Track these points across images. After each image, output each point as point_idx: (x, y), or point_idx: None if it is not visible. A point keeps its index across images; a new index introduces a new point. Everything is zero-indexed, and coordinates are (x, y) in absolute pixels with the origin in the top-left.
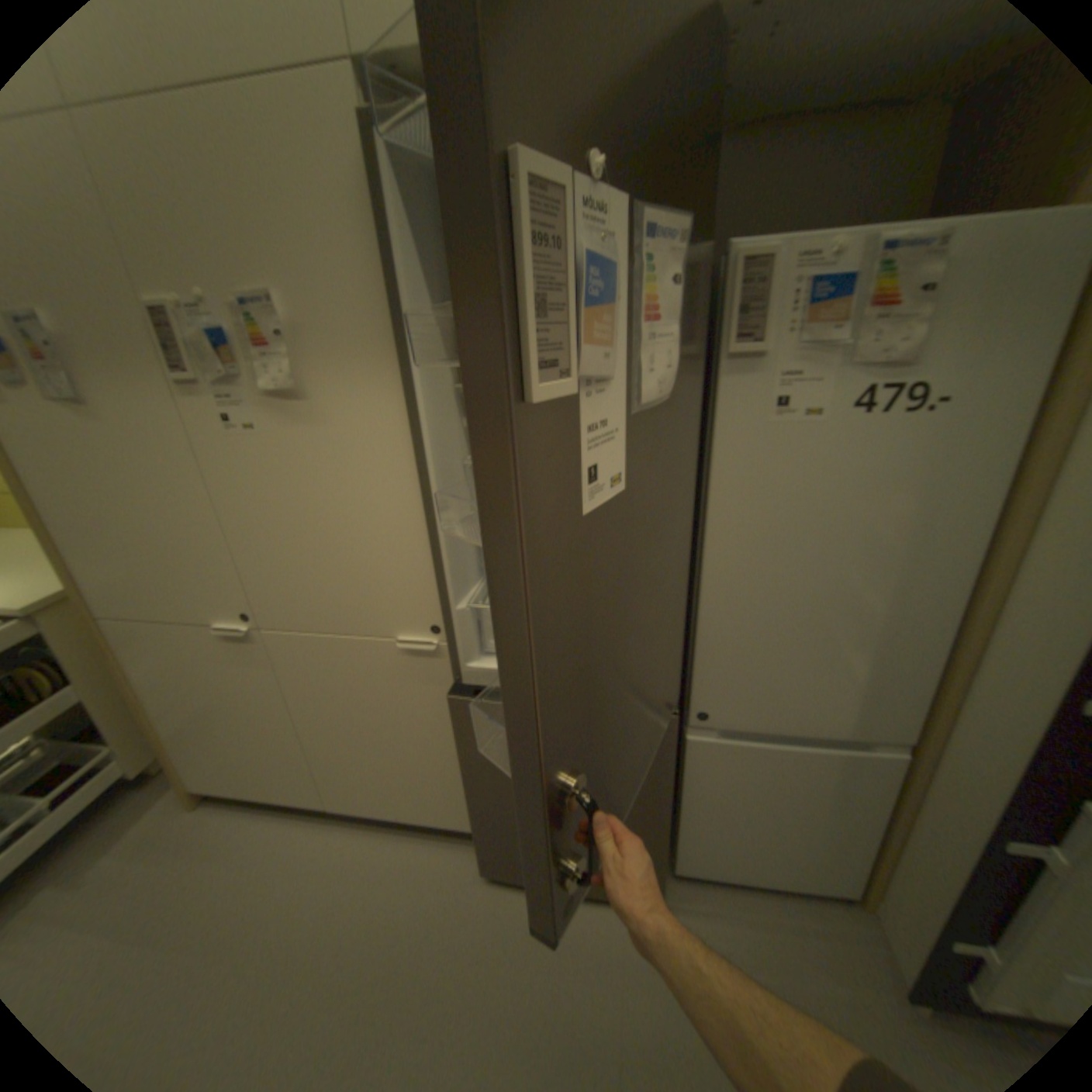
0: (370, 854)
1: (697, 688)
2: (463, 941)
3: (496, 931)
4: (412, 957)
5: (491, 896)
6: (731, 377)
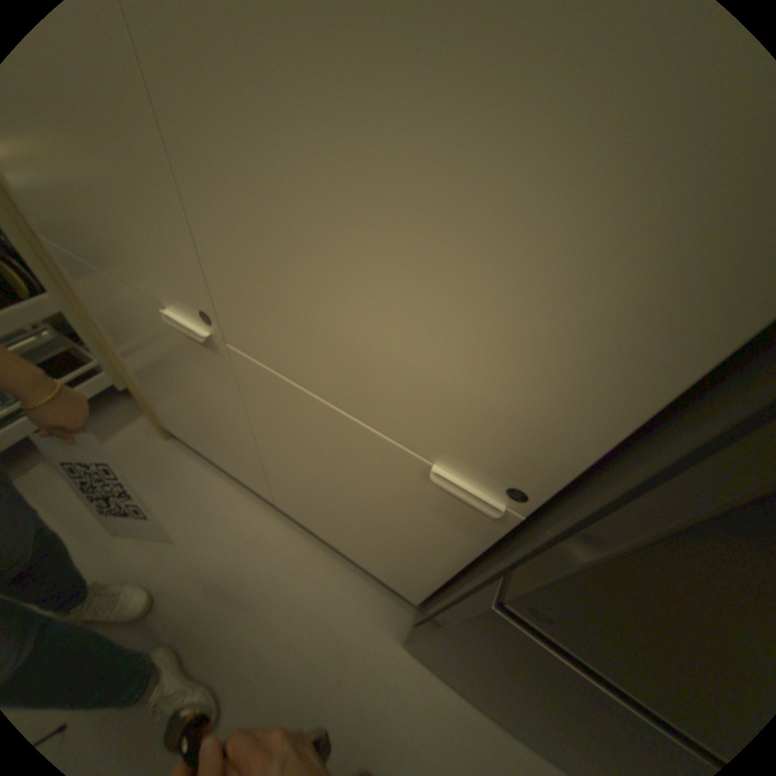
0: (305, 560)
1: None
2: (374, 706)
3: (407, 712)
4: (323, 699)
5: (410, 667)
6: None
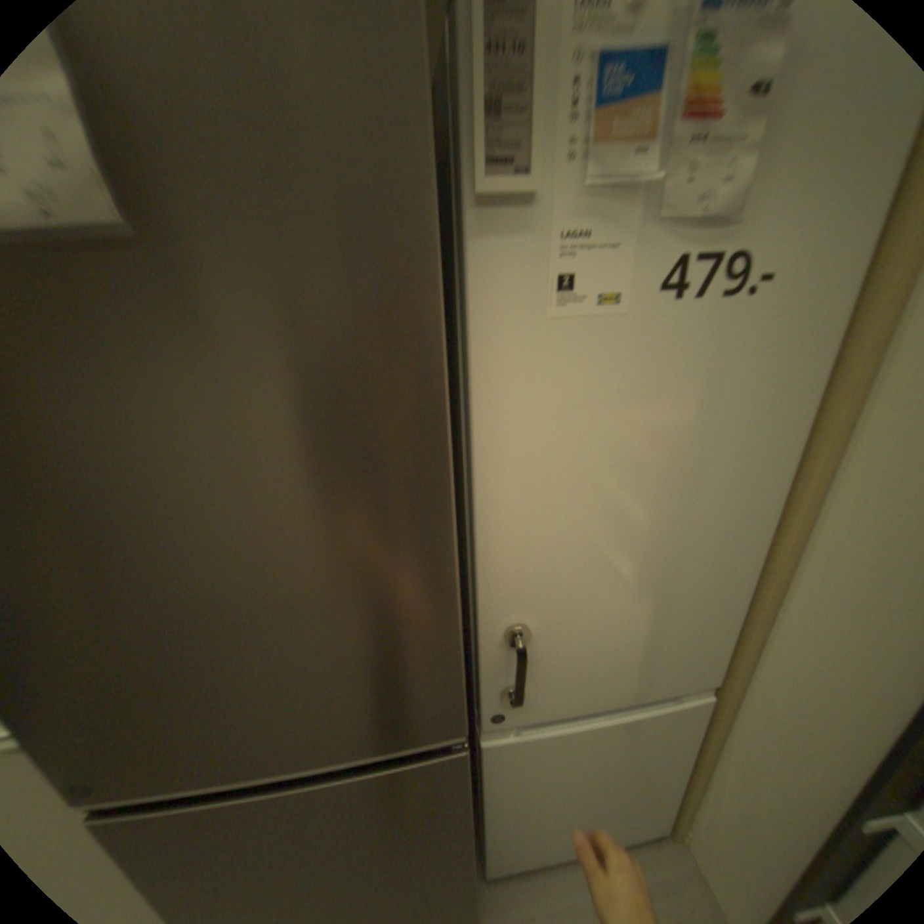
0: None
1: (485, 689)
2: None
3: None
4: None
5: None
6: (483, 237)
